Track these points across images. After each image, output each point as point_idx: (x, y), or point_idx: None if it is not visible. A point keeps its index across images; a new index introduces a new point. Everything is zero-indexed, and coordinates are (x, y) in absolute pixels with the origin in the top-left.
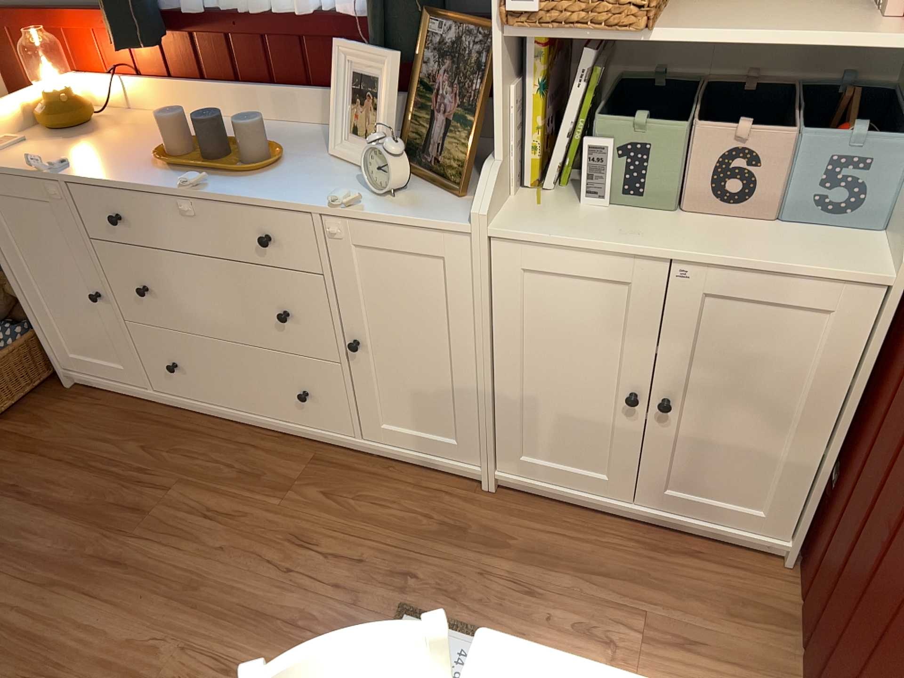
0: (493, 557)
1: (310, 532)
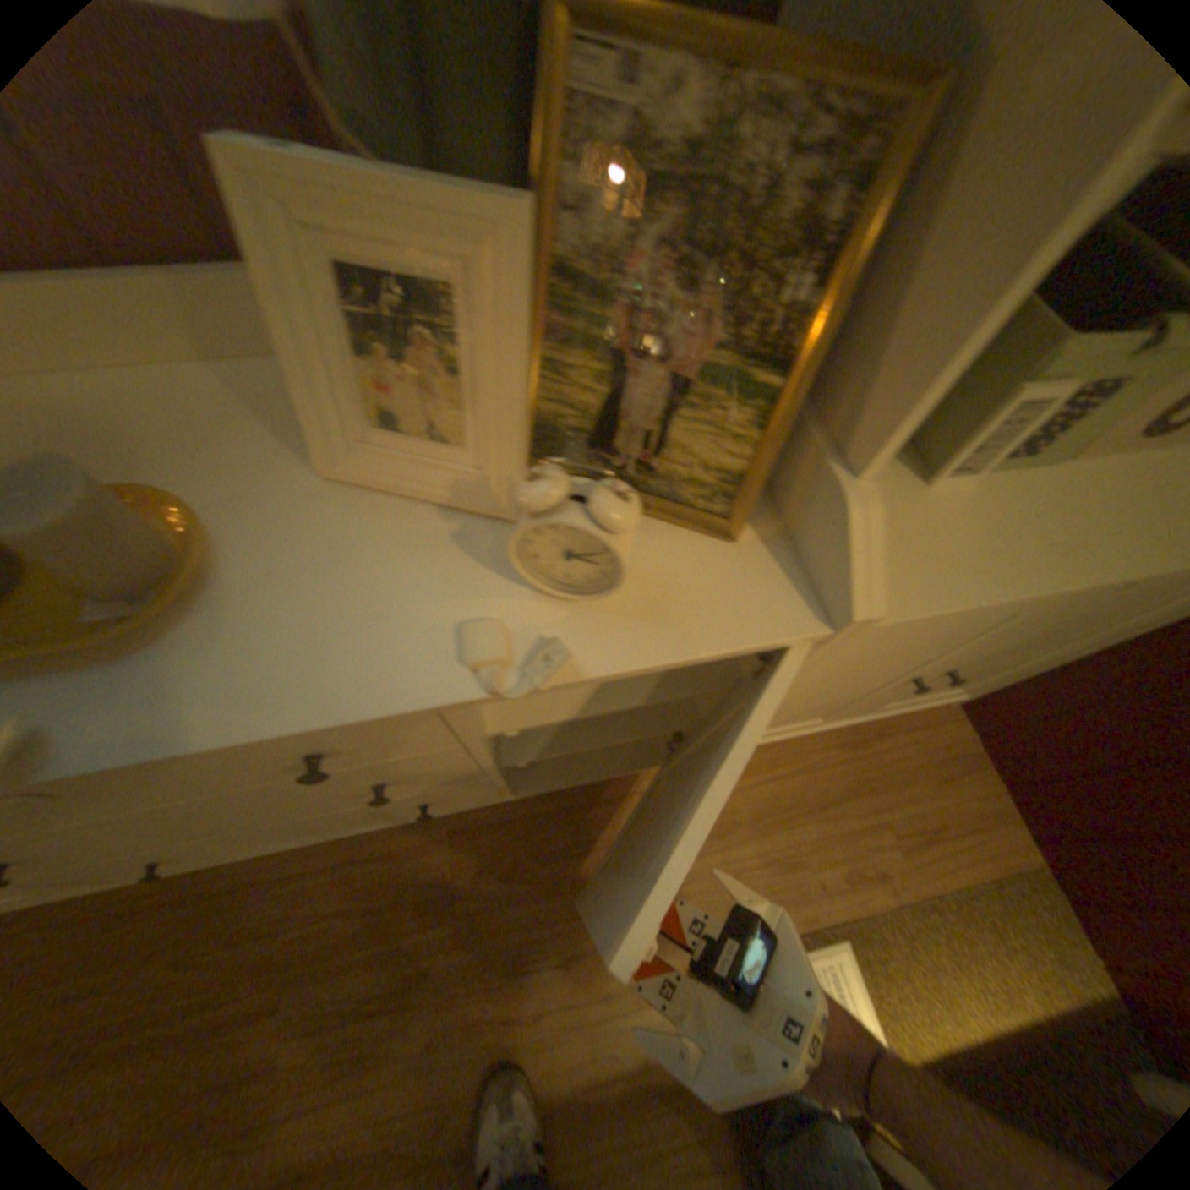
0: (737, 856)
1: (524, 955)
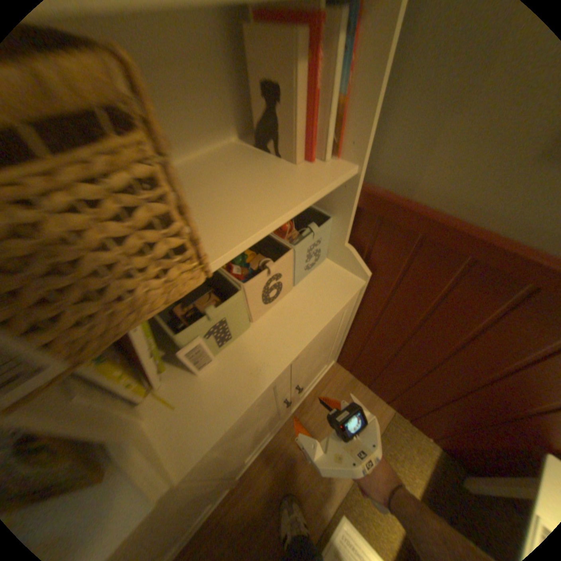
0: (280, 510)
1: None
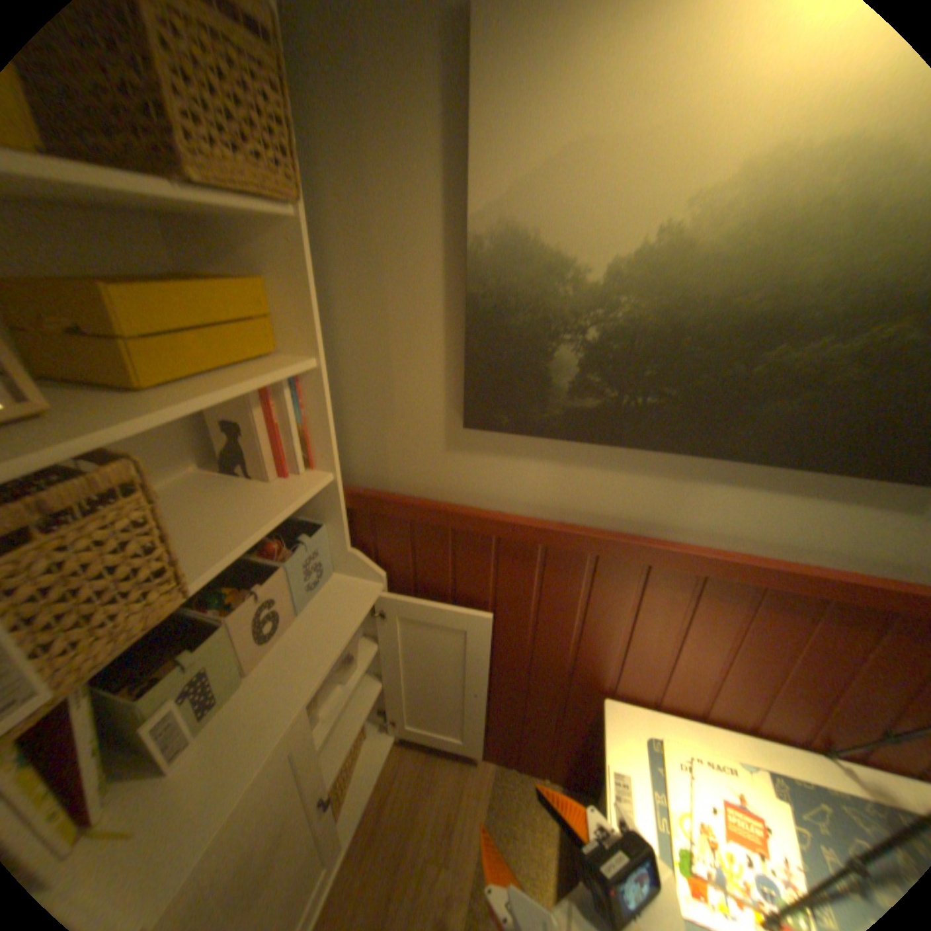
0: None
1: None
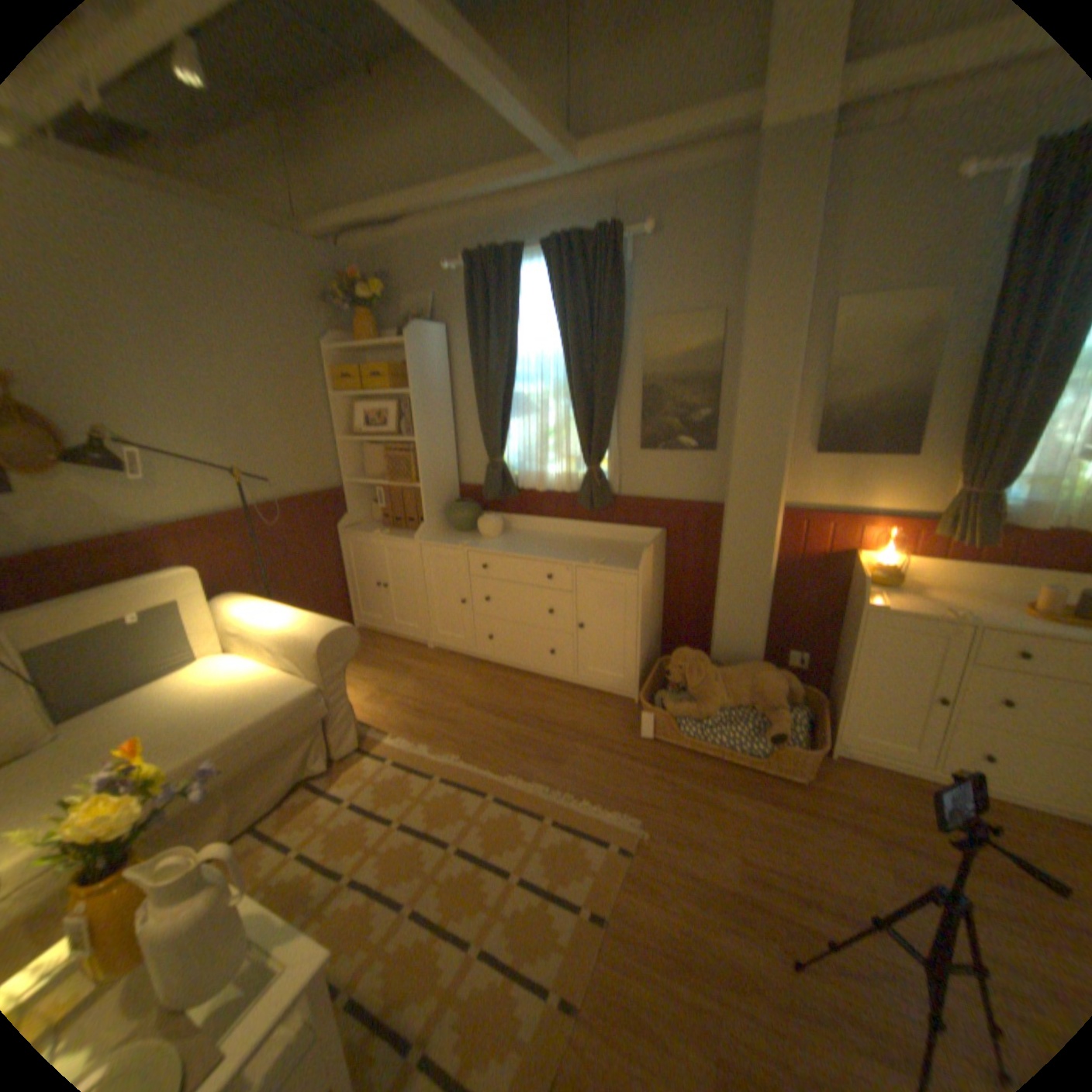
0: None
1: None
